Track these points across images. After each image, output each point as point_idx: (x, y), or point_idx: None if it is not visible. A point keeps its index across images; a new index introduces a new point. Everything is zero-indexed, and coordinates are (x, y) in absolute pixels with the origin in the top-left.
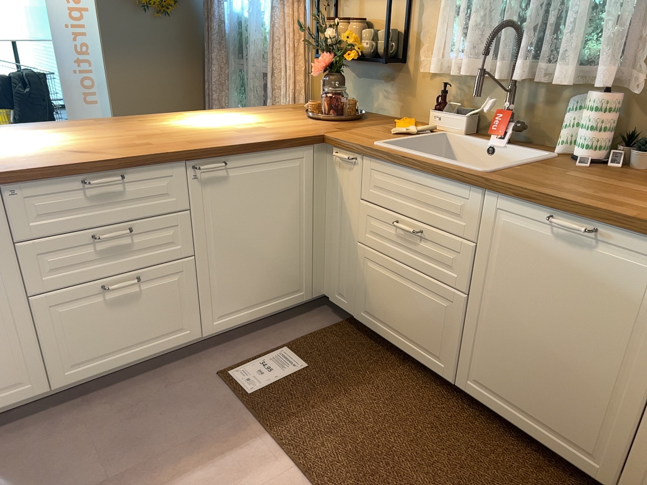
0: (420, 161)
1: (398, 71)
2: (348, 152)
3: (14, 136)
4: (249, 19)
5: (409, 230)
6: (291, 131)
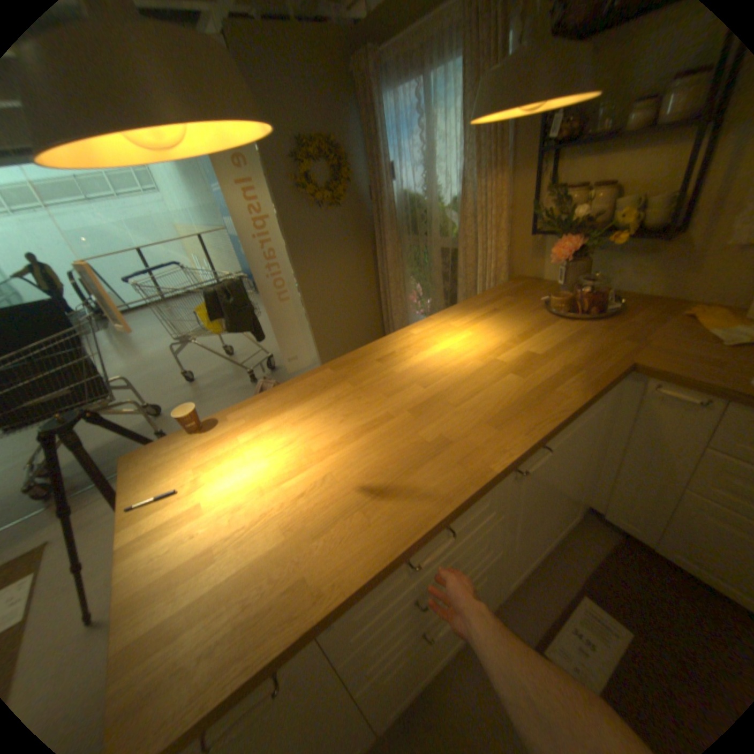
0: None
1: (670, 240)
2: (691, 390)
3: (266, 437)
4: (422, 194)
5: None
6: (582, 360)
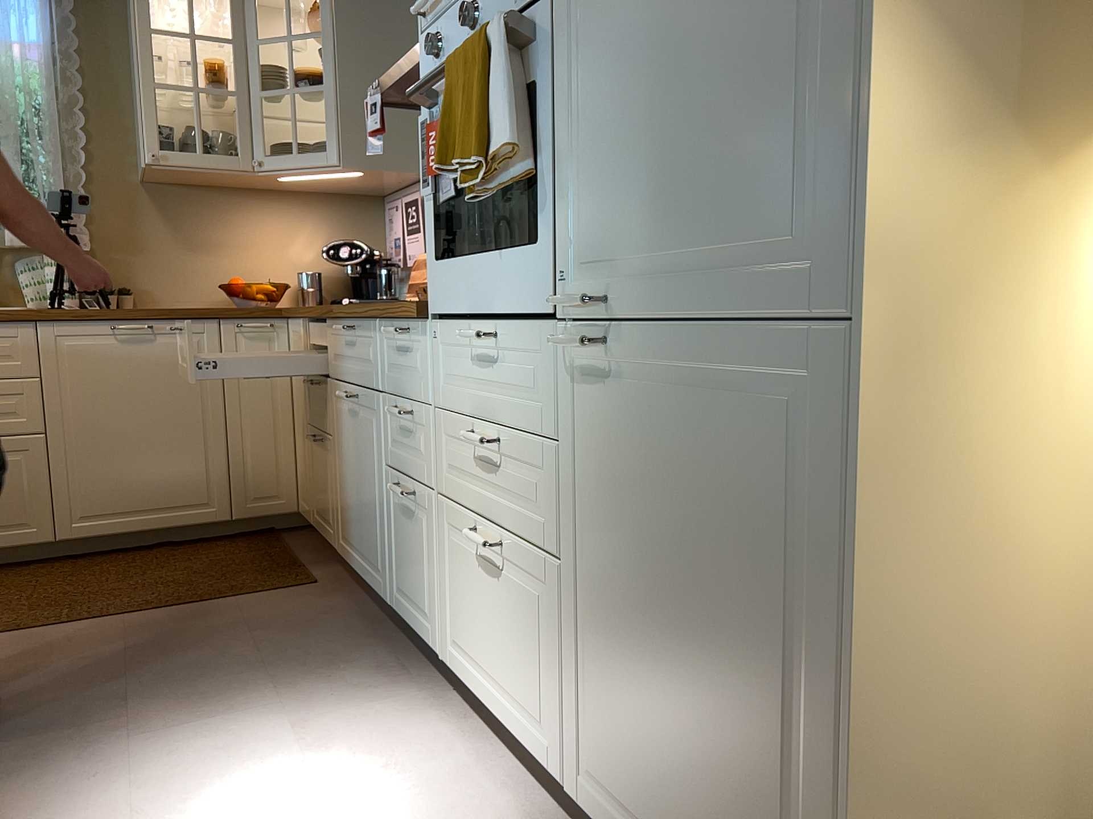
0: None
1: None
2: None
3: None
4: None
5: None
6: None
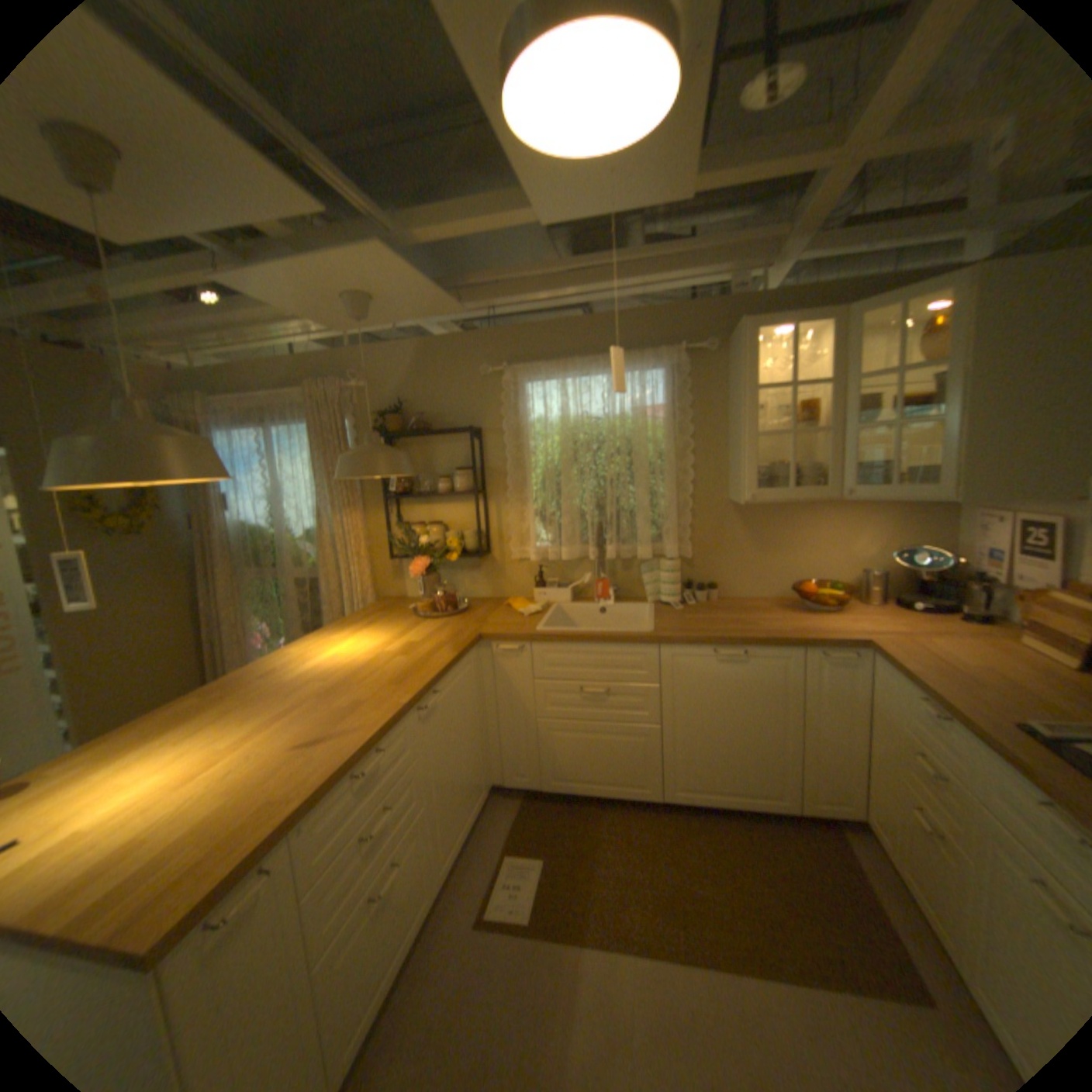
0: (595, 636)
1: (484, 560)
2: (512, 643)
3: (141, 765)
4: (267, 527)
5: (599, 692)
6: (447, 639)
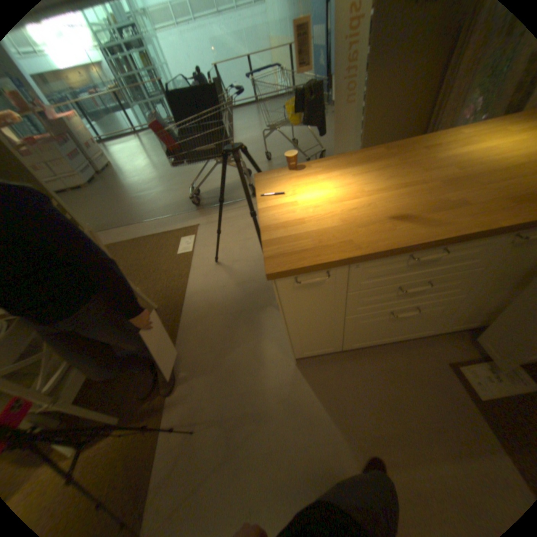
0: None
1: None
2: None
3: (334, 179)
4: None
5: None
6: None
